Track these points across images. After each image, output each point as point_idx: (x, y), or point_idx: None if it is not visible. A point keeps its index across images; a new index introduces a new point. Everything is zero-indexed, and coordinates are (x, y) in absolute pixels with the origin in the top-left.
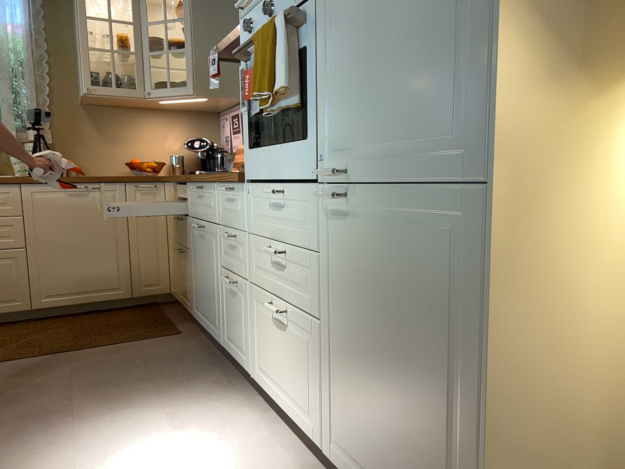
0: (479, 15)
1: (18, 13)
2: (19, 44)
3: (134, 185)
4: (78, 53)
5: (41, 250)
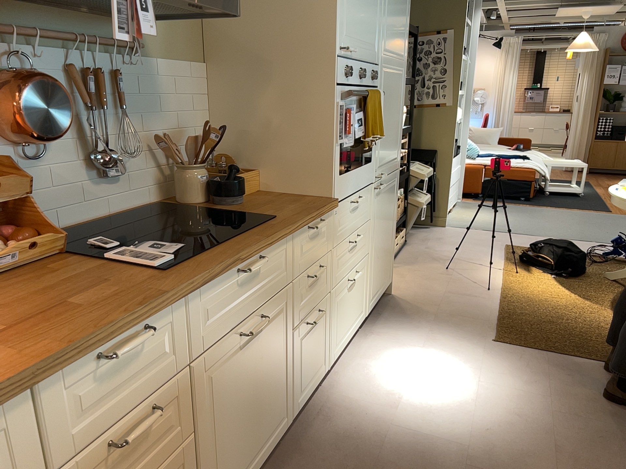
0: (400, 124)
1: None
2: None
3: None
4: None
5: None
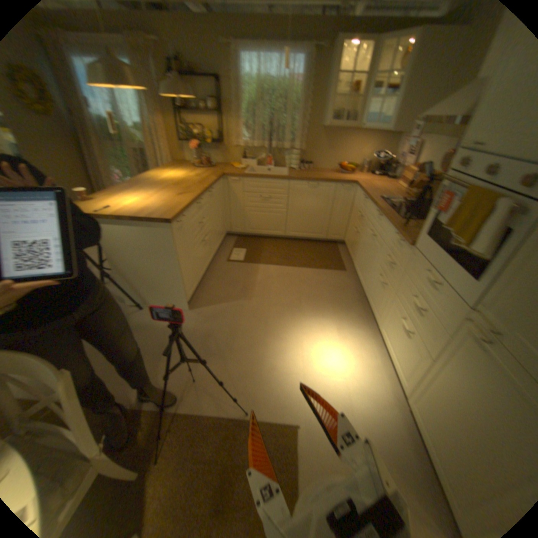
0: None
1: (302, 67)
2: (299, 89)
3: (341, 185)
4: (329, 94)
5: (293, 212)
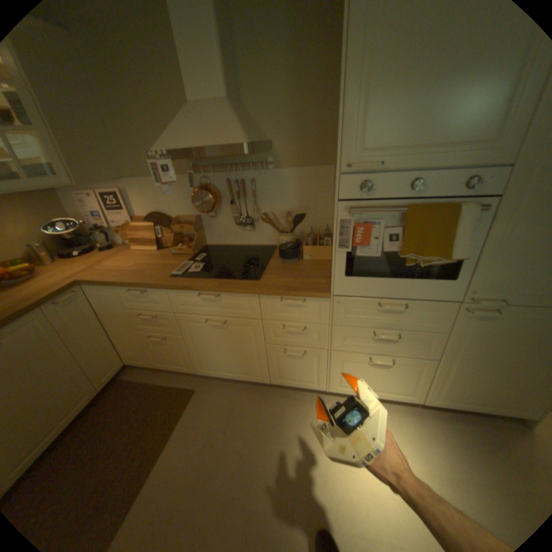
0: None
1: None
2: None
3: (51, 303)
4: None
5: None
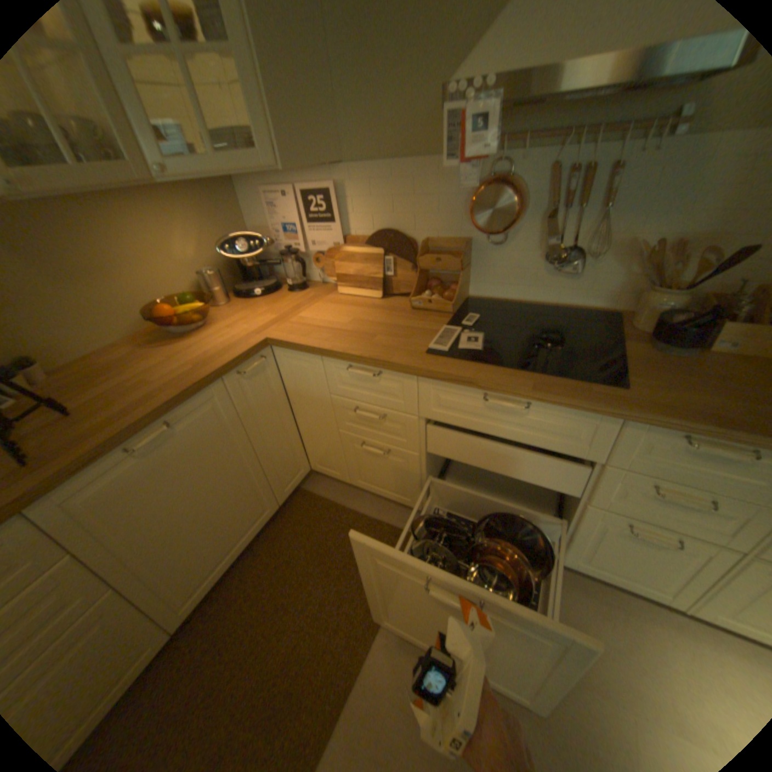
0: None
1: None
2: None
3: (236, 373)
4: None
5: (142, 566)
